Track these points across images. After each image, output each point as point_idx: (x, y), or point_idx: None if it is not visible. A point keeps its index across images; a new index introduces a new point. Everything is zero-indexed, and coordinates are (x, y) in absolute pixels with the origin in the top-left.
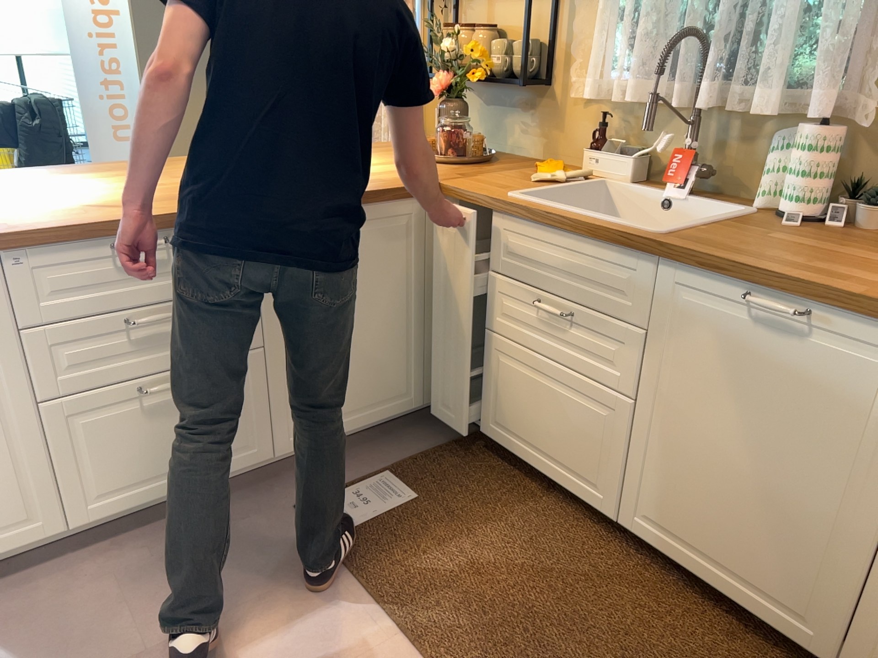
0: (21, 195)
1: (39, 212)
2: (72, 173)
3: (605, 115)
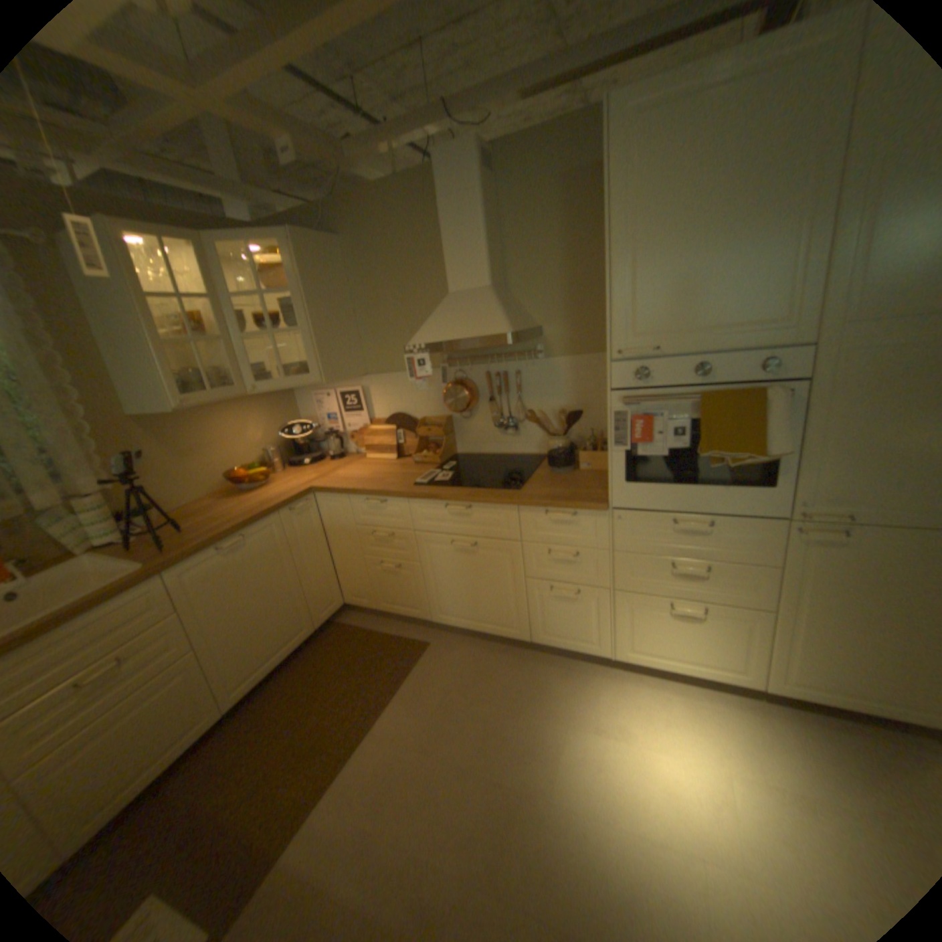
0: None
1: None
2: None
3: None
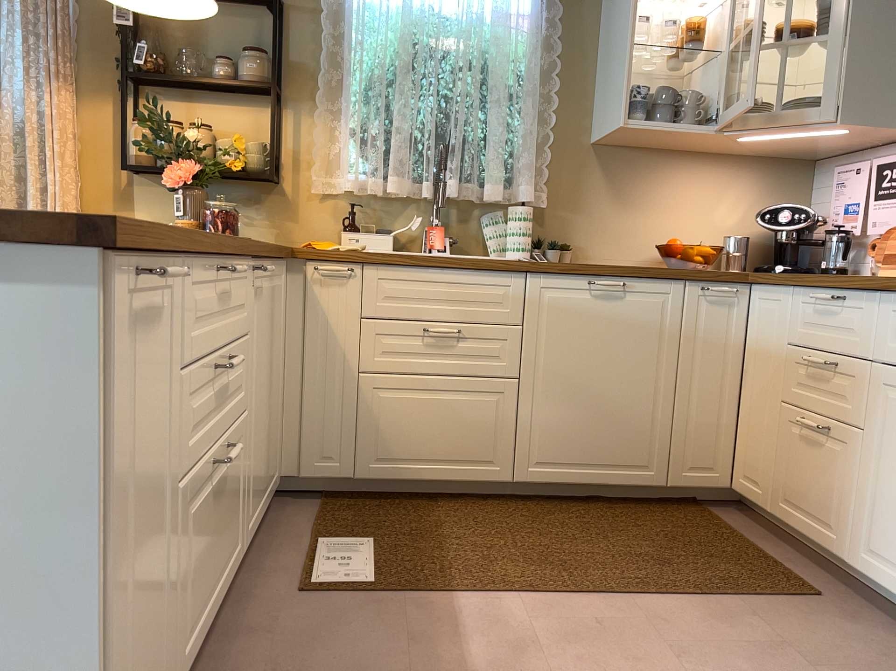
0: None
1: None
2: None
3: (355, 204)
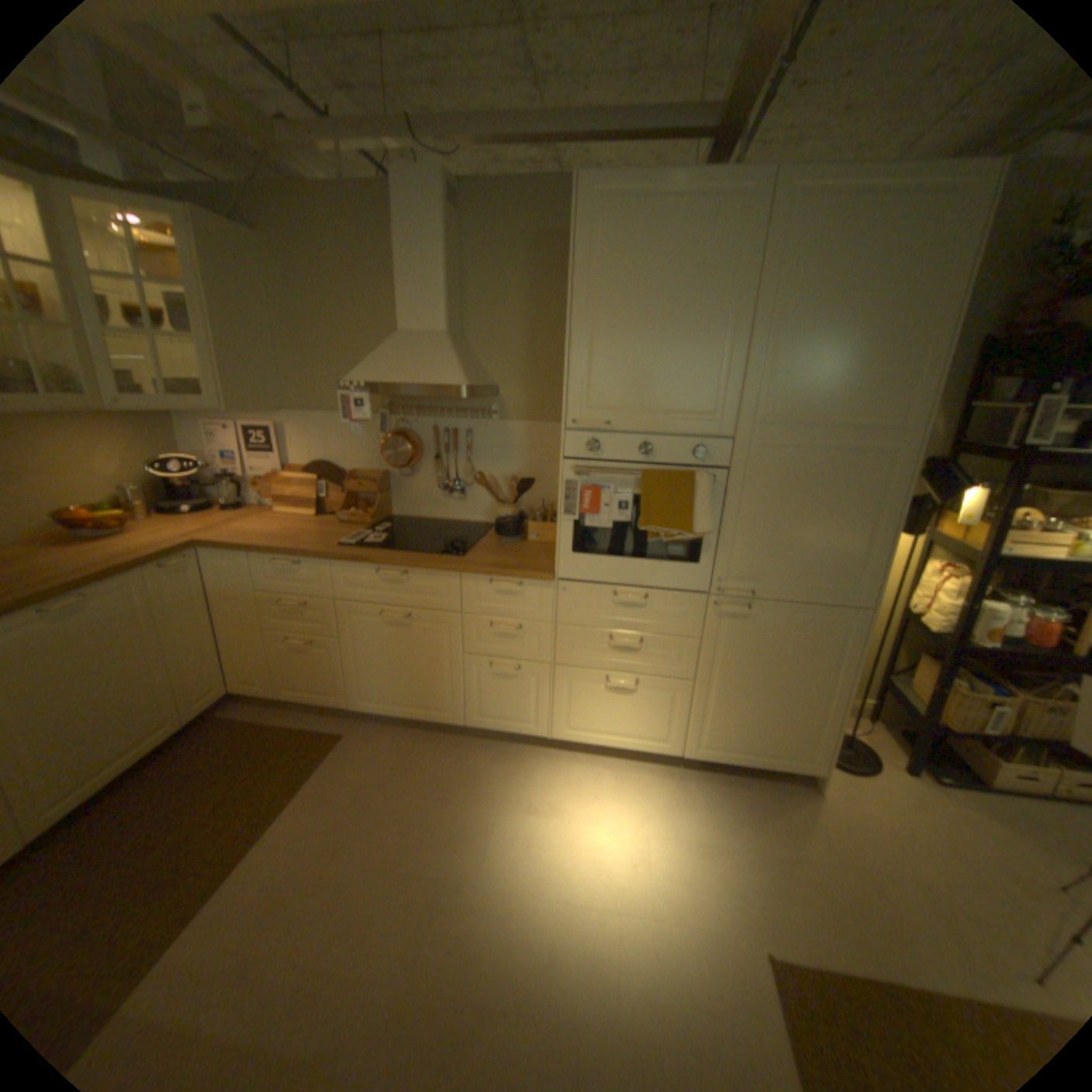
0: None
1: None
2: None
3: None
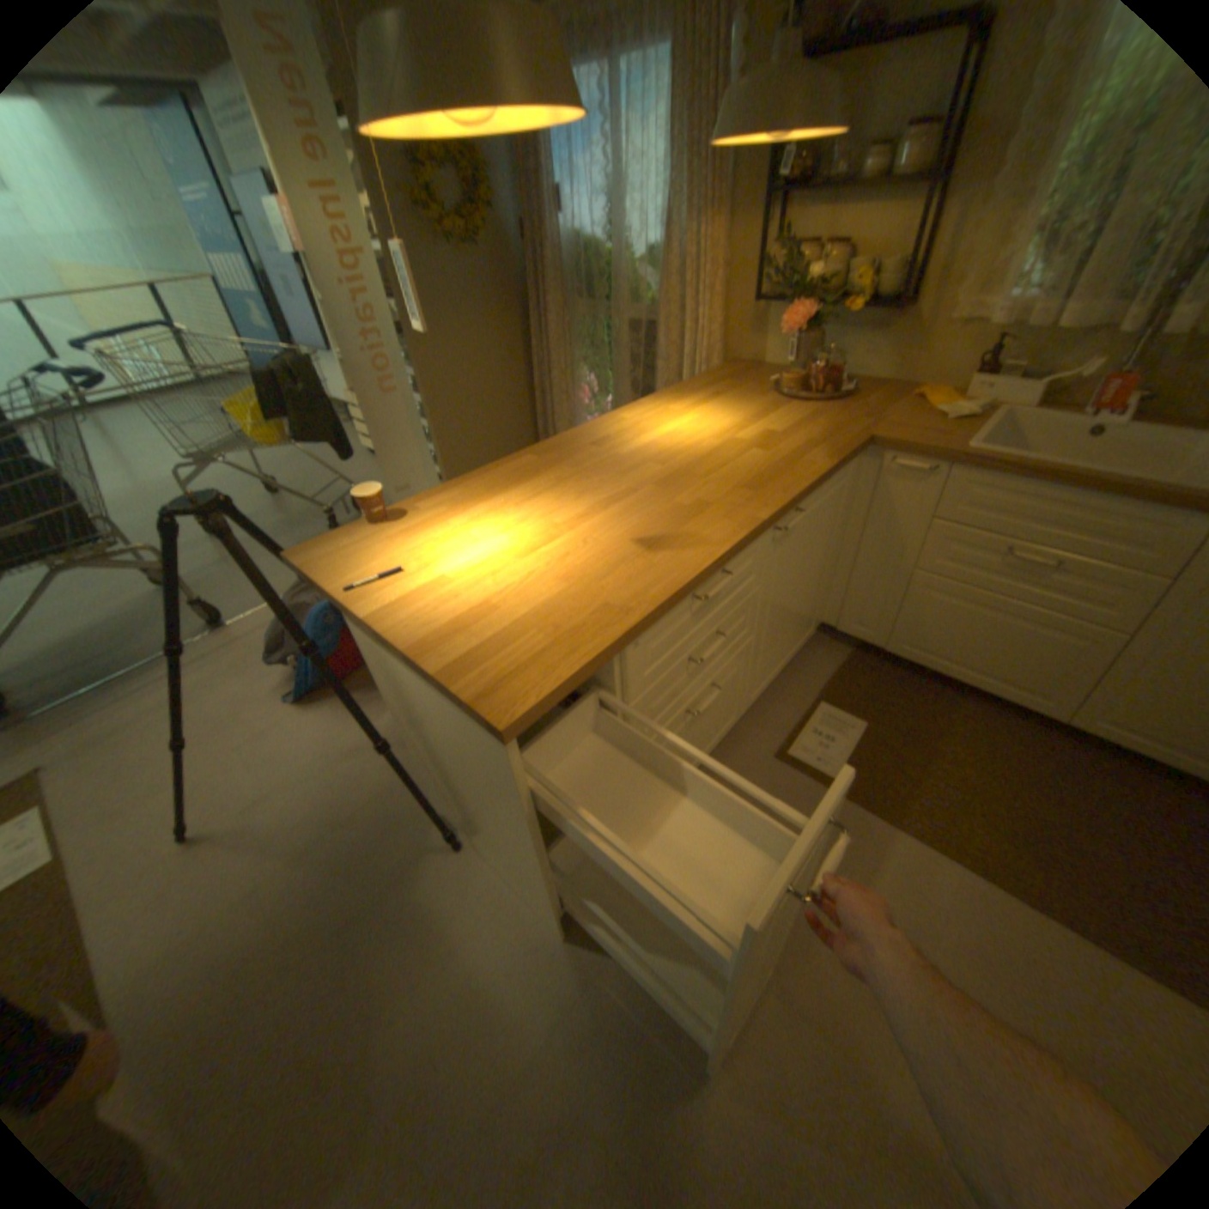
0: (522, 538)
1: (598, 570)
2: (503, 482)
3: (1005, 335)
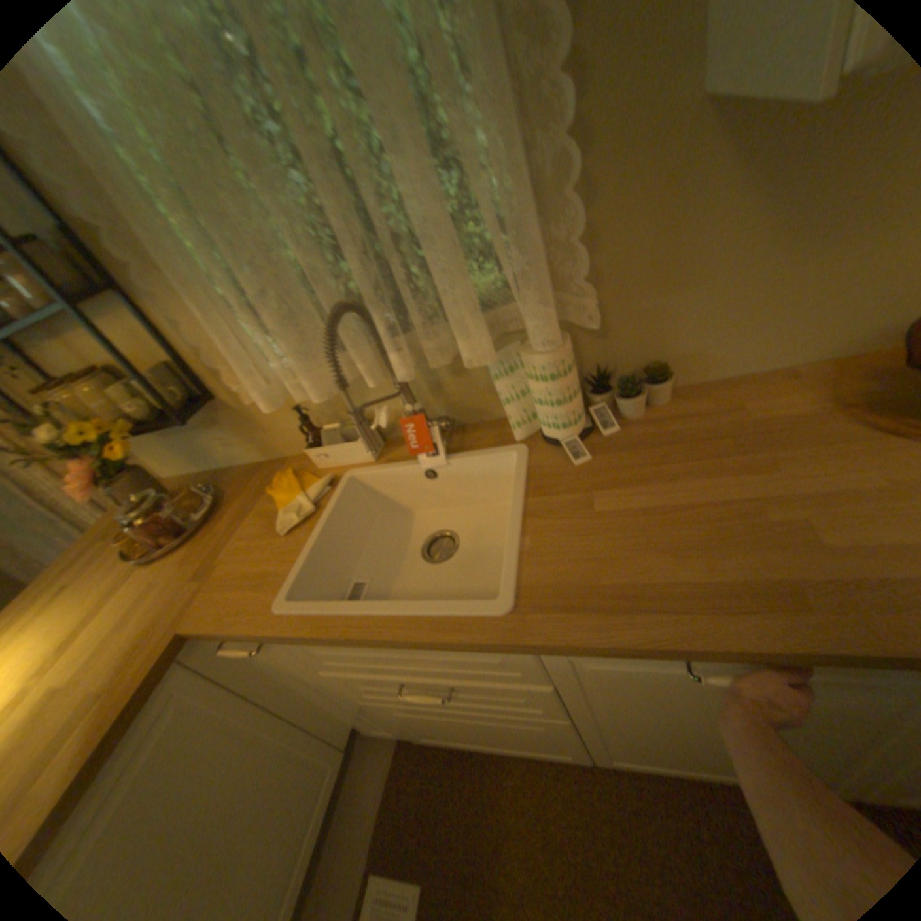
0: None
1: None
2: None
3: (297, 407)
